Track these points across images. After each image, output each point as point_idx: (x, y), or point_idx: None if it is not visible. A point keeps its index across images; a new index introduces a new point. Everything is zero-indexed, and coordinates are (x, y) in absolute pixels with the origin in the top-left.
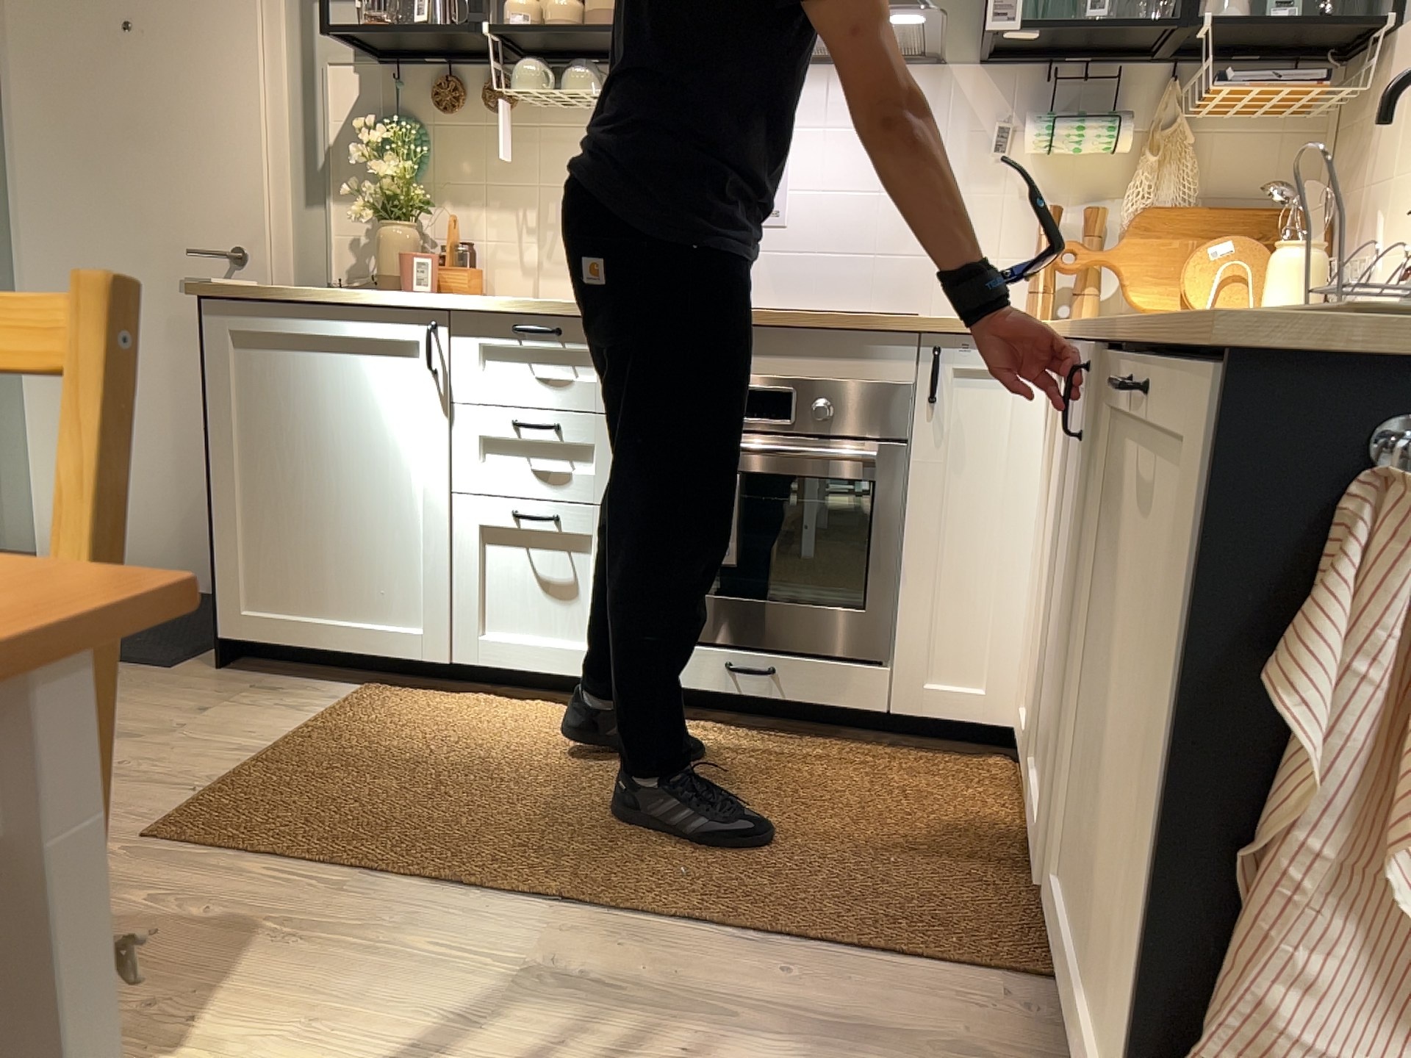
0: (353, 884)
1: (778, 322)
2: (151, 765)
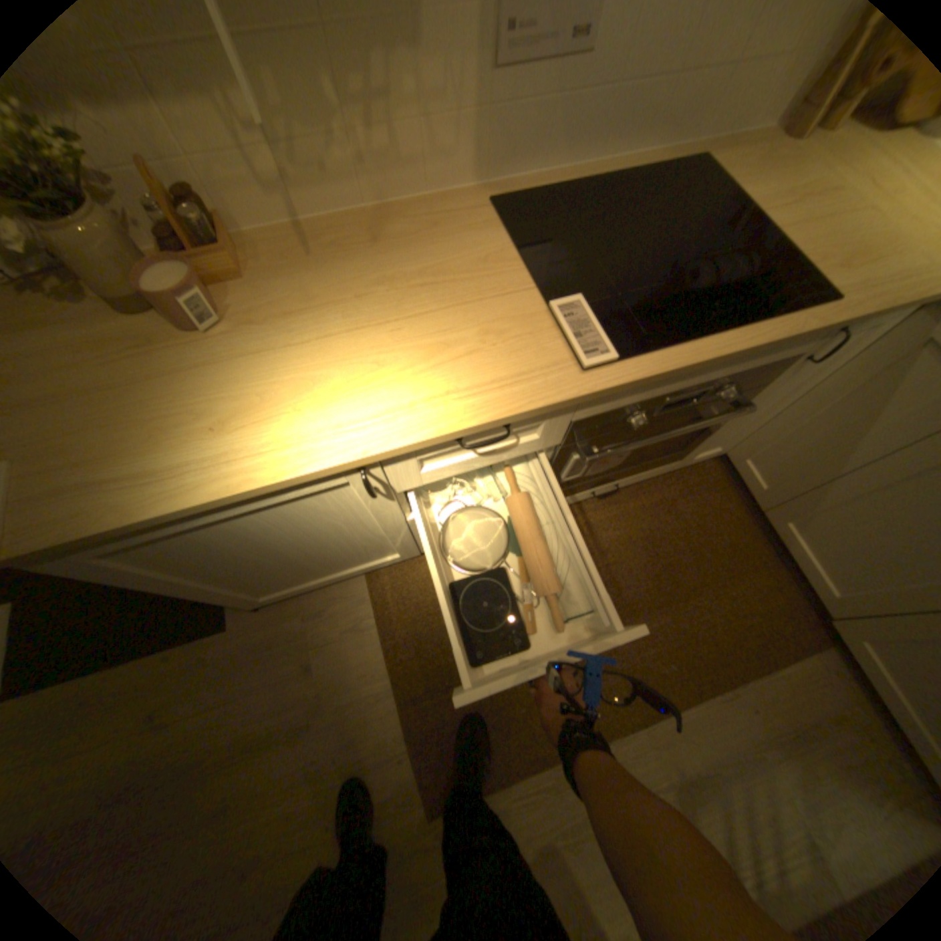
0: (562, 789)
1: (738, 354)
2: (348, 755)
